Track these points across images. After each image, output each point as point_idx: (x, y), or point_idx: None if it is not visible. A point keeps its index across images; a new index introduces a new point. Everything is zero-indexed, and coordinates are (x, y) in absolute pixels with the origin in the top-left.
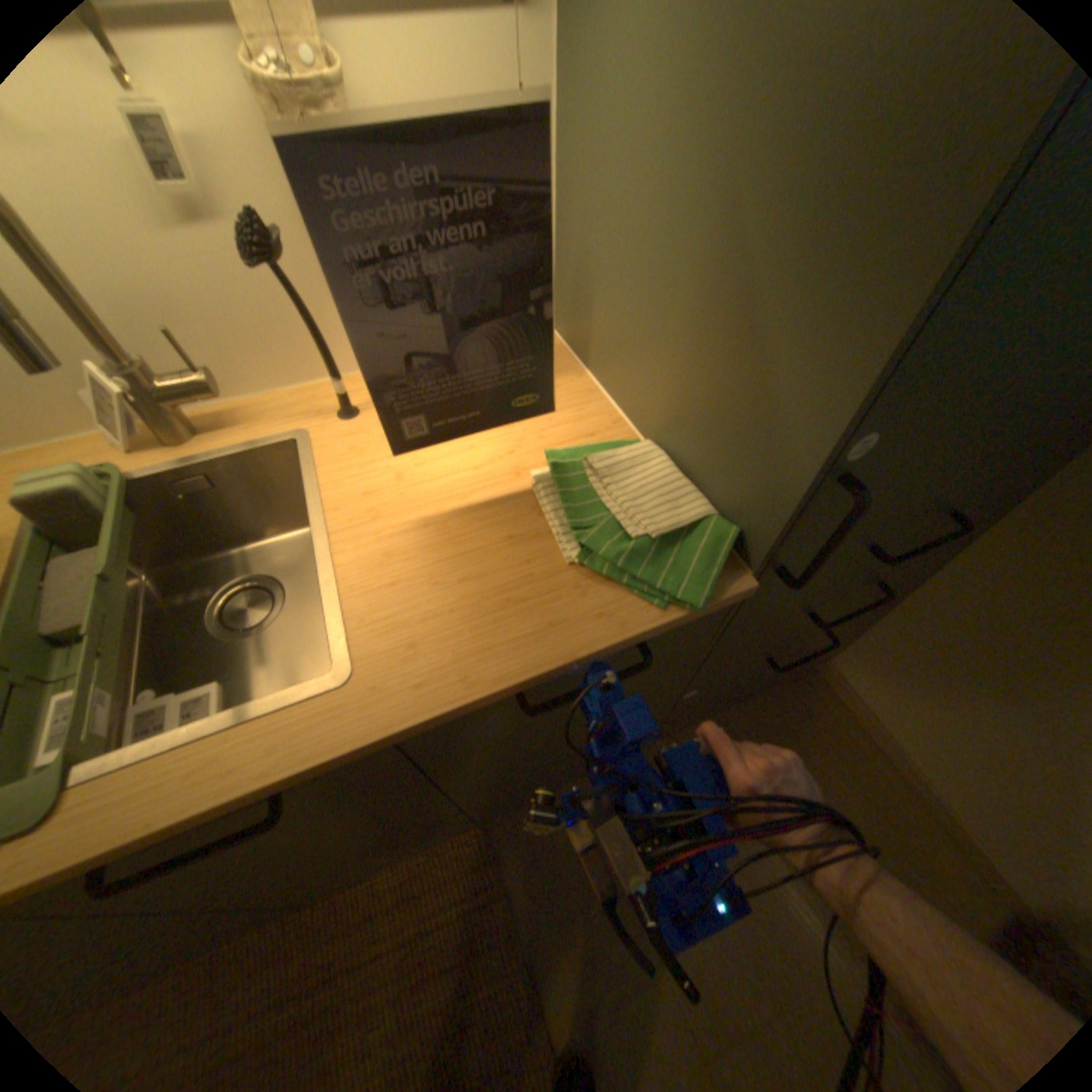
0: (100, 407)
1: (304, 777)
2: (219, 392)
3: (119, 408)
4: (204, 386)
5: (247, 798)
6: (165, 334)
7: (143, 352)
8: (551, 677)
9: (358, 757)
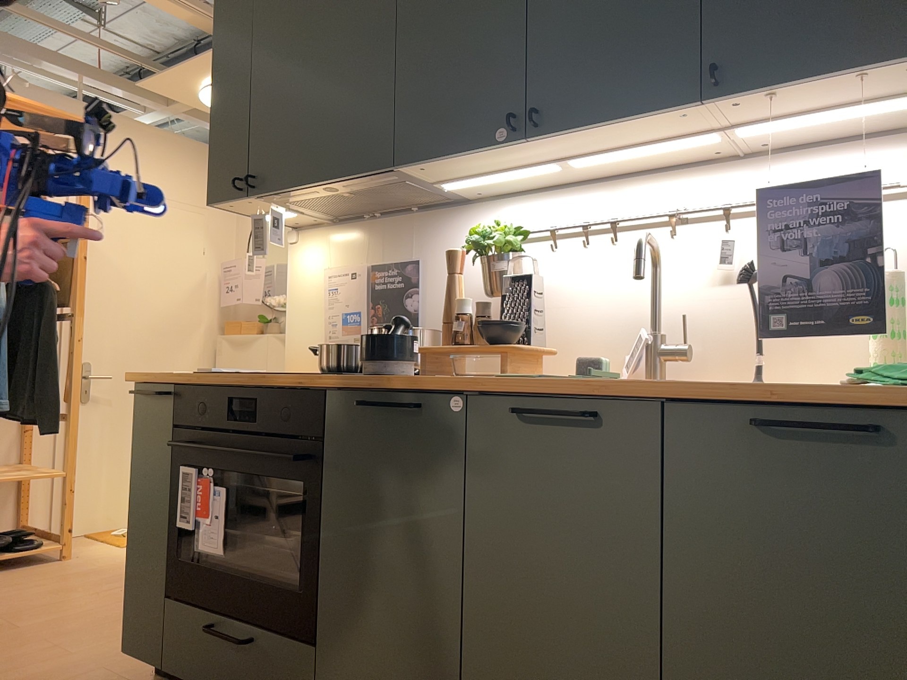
0: (634, 354)
1: (621, 390)
2: (691, 375)
3: (642, 351)
4: (686, 354)
5: (594, 389)
6: (684, 317)
7: (669, 334)
8: (783, 395)
9: (649, 391)
